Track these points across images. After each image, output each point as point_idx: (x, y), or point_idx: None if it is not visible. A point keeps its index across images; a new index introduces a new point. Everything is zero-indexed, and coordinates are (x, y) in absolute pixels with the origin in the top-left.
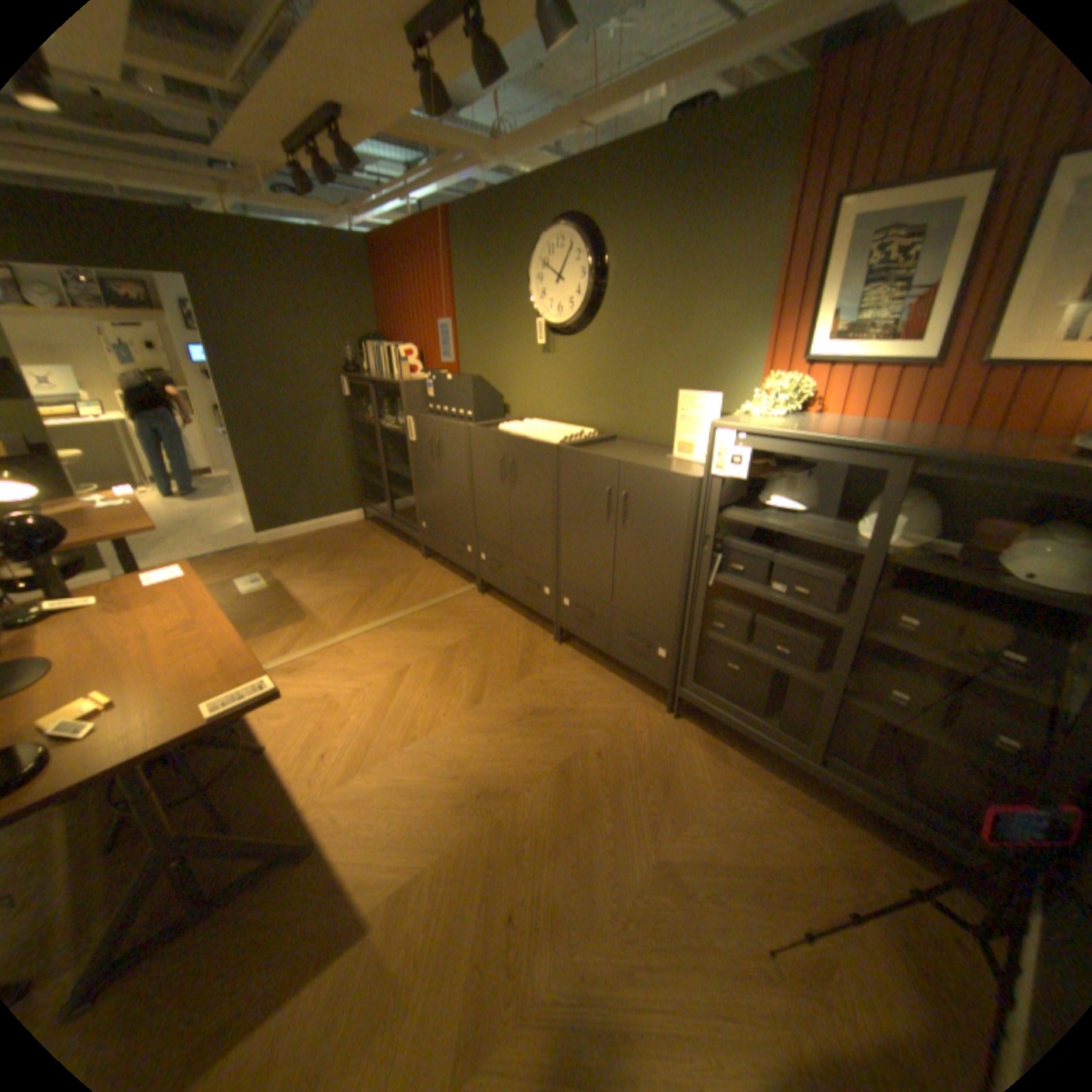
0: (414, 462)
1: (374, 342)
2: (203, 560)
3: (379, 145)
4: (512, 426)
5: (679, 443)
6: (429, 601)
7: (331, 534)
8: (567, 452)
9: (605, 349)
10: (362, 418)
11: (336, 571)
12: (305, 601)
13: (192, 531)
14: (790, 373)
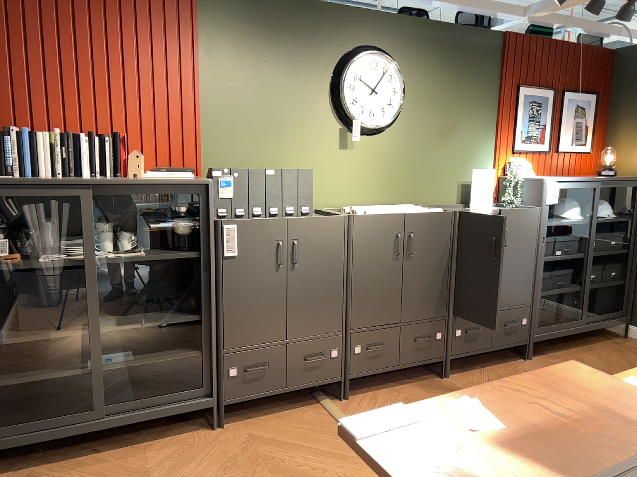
0: (222, 288)
1: None
2: None
3: None
4: (371, 209)
5: (473, 200)
6: None
7: None
8: (464, 214)
9: (402, 146)
10: None
11: None
12: None
13: None
14: (510, 158)
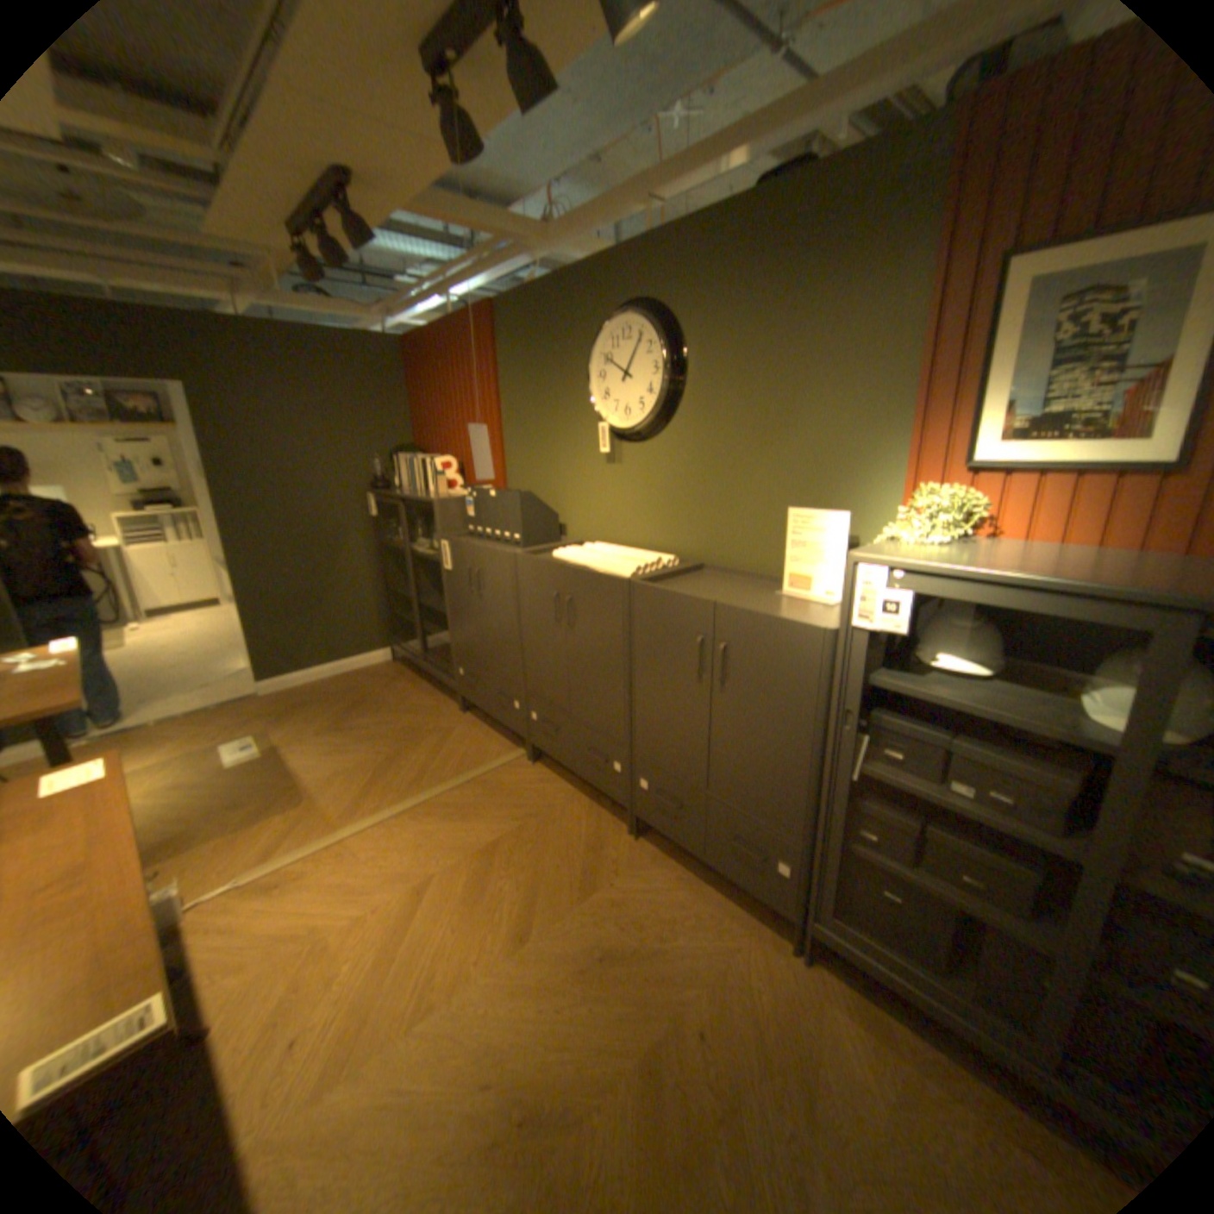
0: (449, 595)
1: (407, 454)
2: (184, 720)
3: (421, 245)
4: (569, 552)
5: (790, 576)
6: (463, 775)
7: (349, 680)
8: (641, 589)
9: (685, 457)
10: (391, 541)
11: (349, 732)
12: (304, 777)
13: (180, 679)
14: (946, 485)
